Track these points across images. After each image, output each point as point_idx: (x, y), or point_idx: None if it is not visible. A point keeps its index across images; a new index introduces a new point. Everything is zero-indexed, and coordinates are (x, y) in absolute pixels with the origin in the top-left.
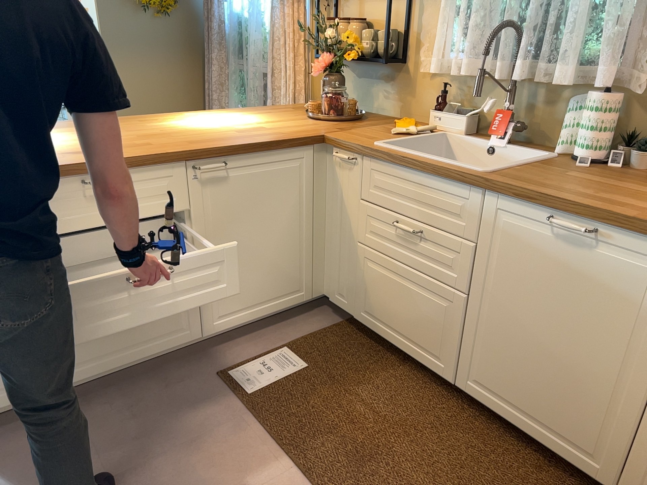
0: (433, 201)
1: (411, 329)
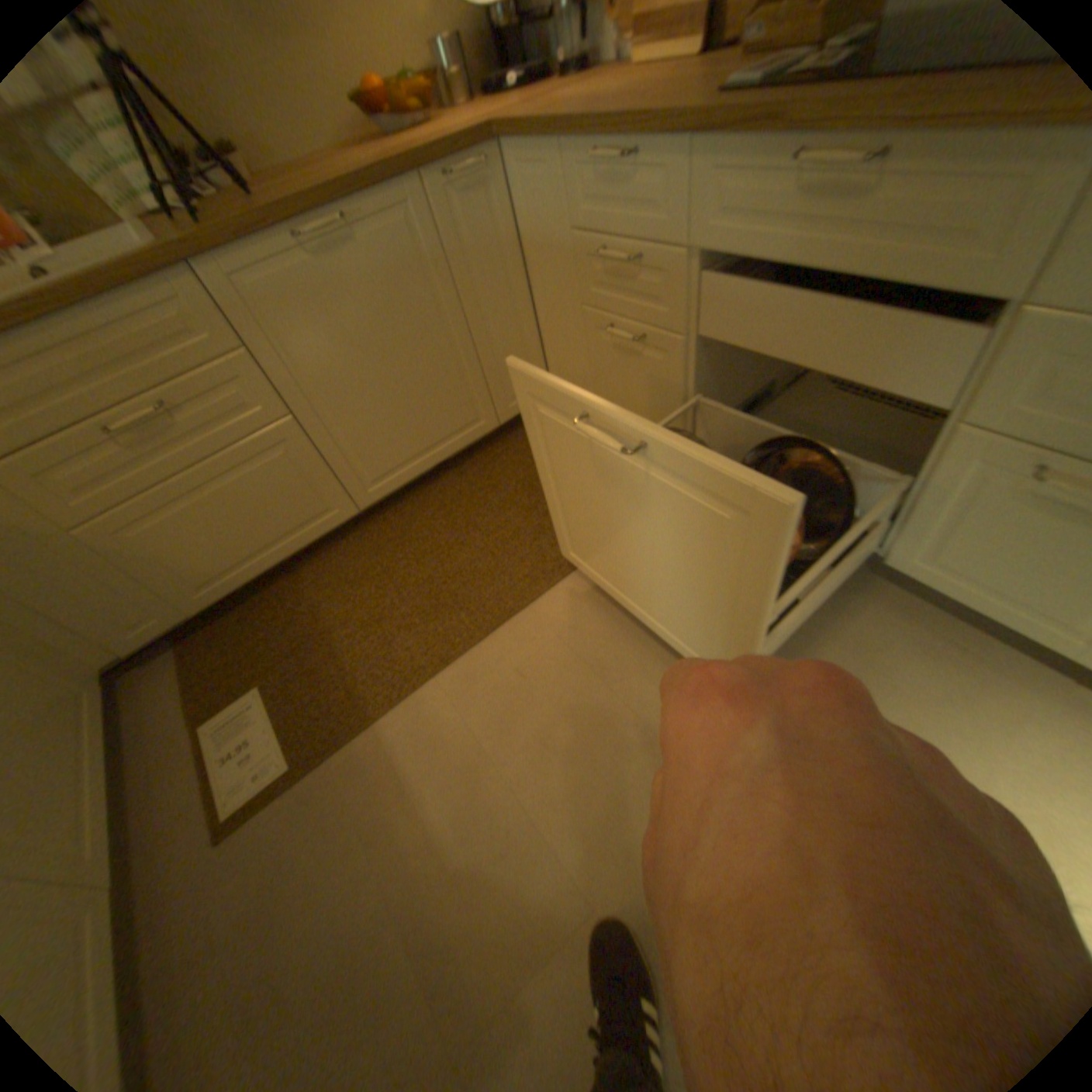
0: (127, 342)
1: (272, 524)
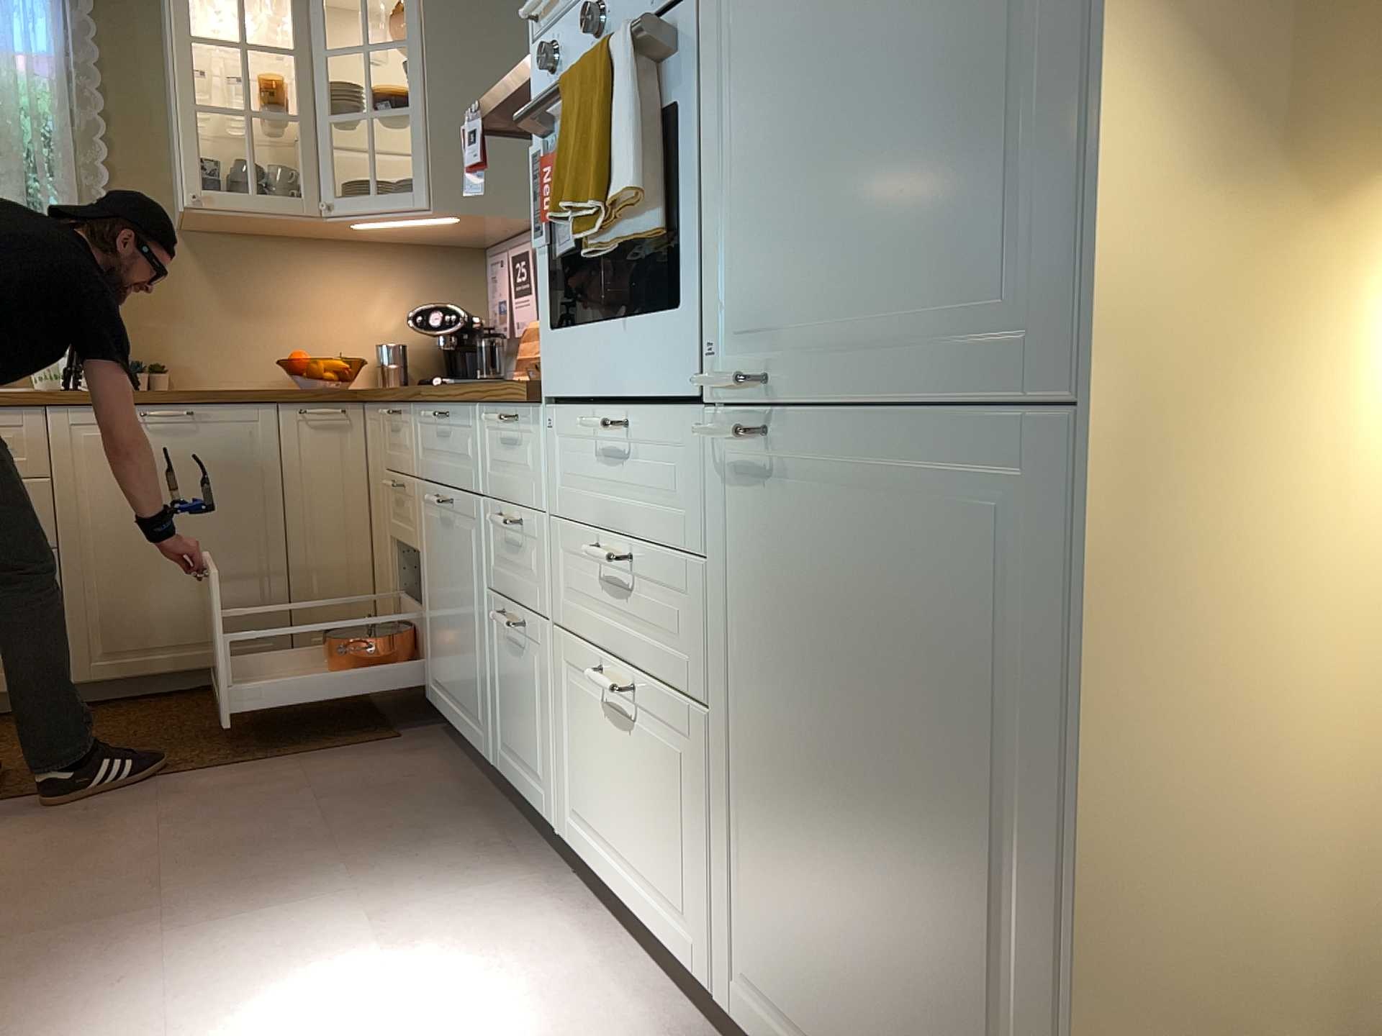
0: None
1: None
